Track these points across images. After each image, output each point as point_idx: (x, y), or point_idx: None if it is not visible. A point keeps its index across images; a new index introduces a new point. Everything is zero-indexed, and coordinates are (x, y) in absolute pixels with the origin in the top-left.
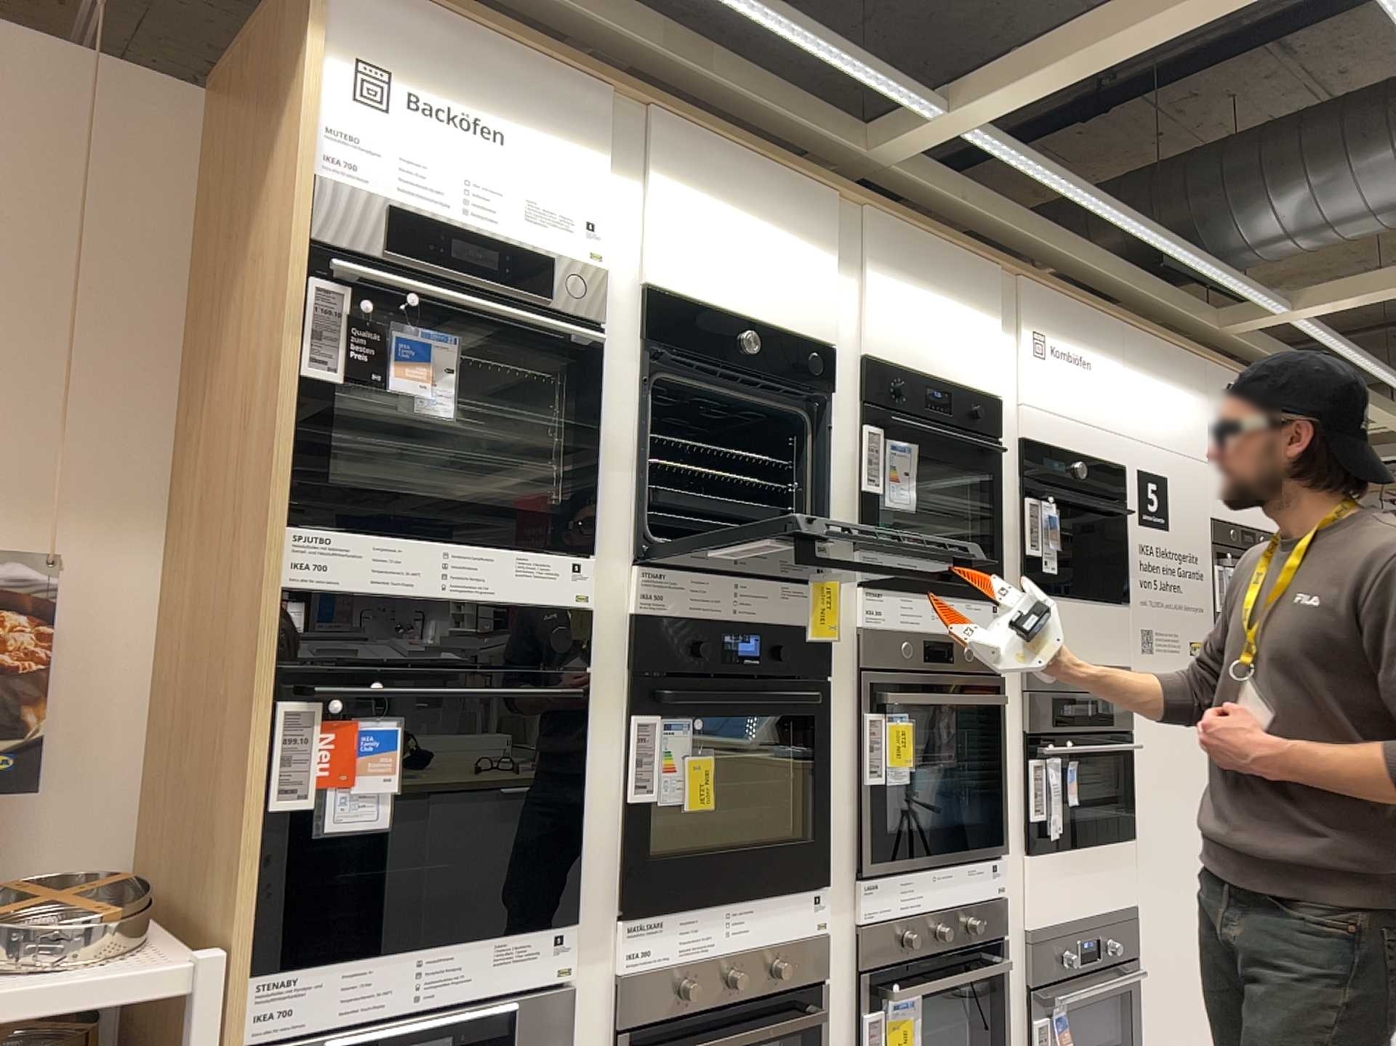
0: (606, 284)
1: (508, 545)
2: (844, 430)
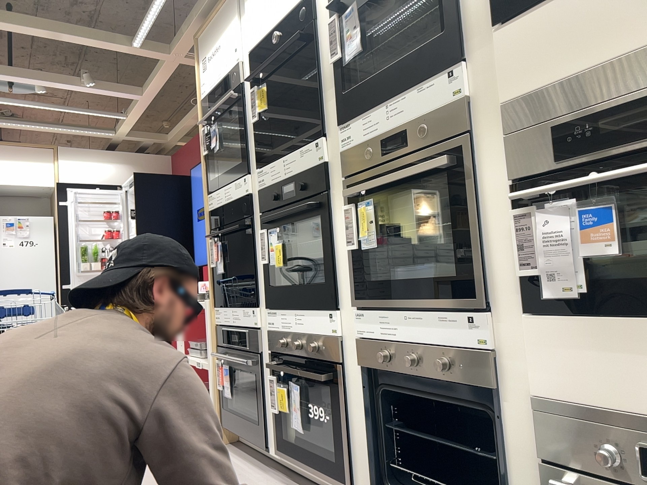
0: (237, 65)
1: (231, 181)
2: (320, 31)
